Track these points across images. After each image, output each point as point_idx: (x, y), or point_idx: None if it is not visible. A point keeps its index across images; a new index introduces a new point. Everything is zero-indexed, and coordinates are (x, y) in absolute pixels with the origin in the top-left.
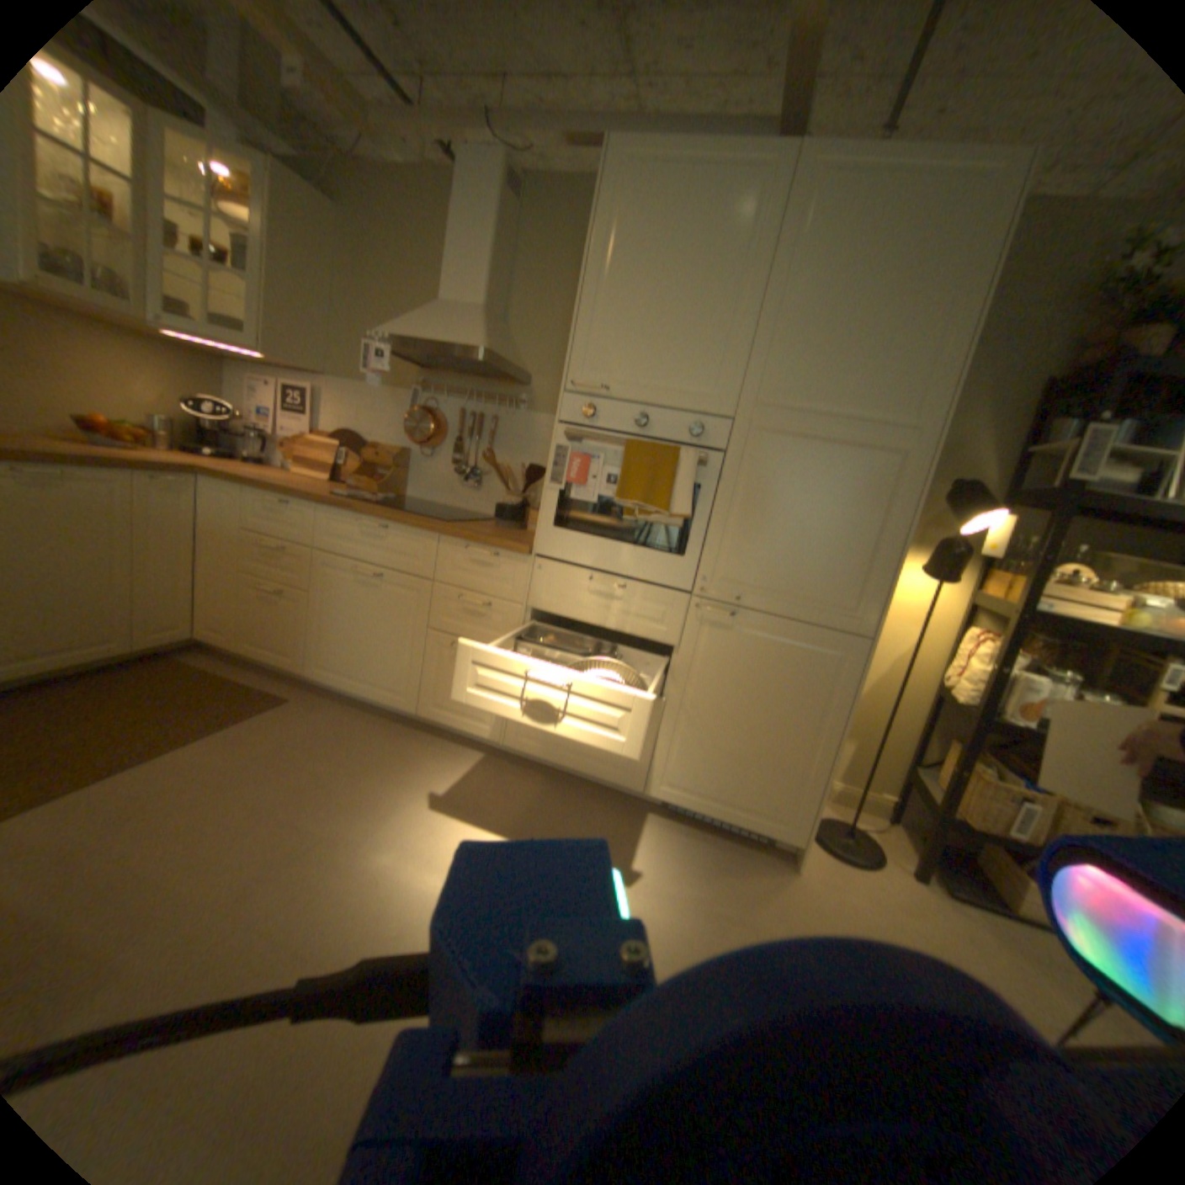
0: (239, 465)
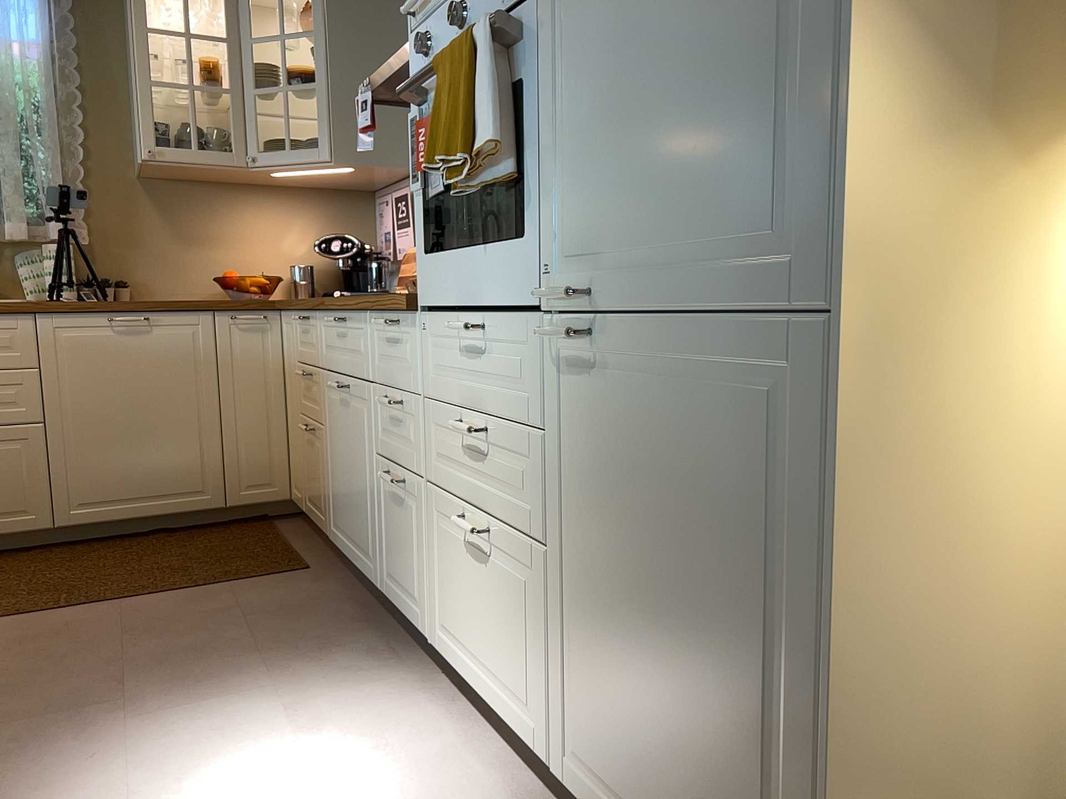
0: None
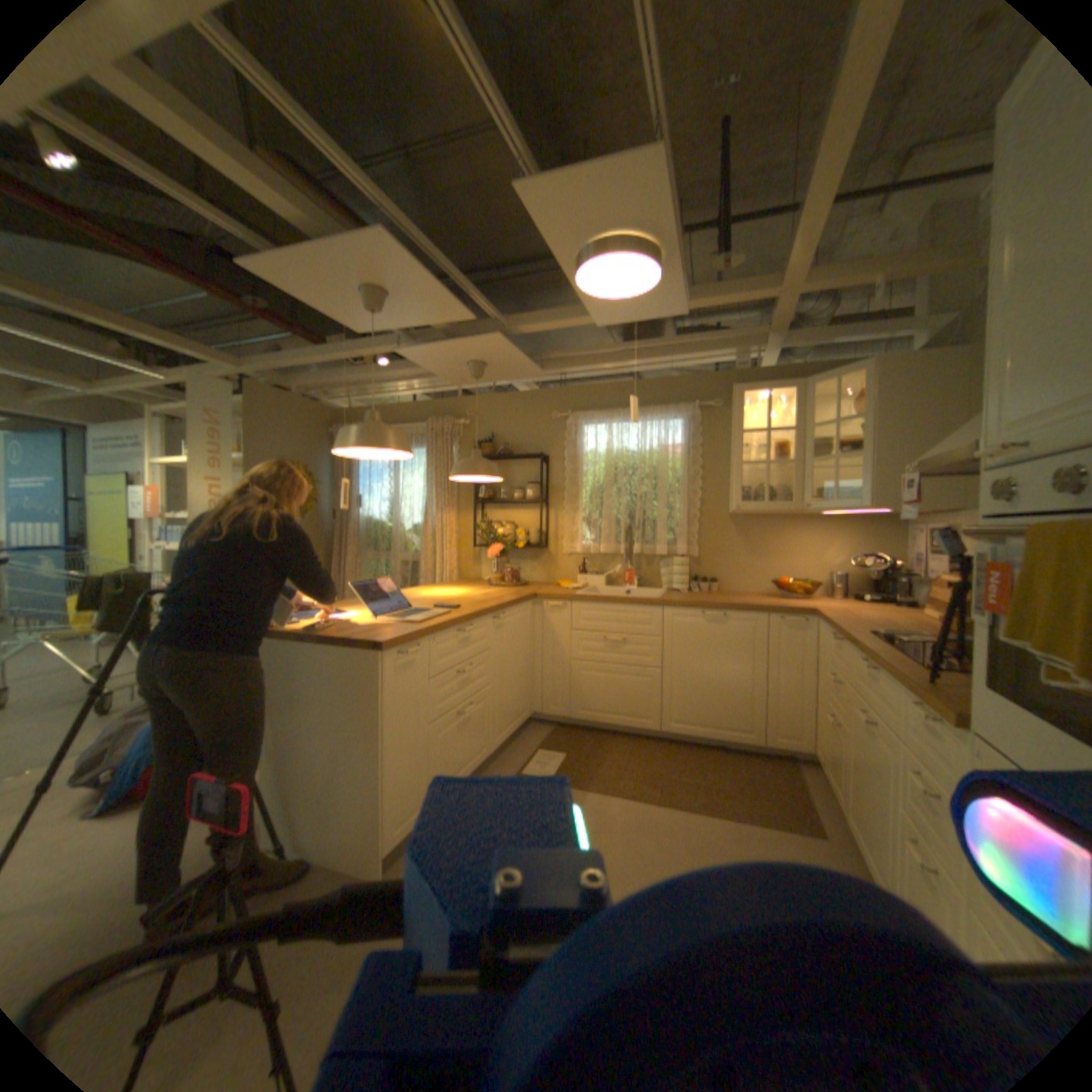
0: (891, 607)
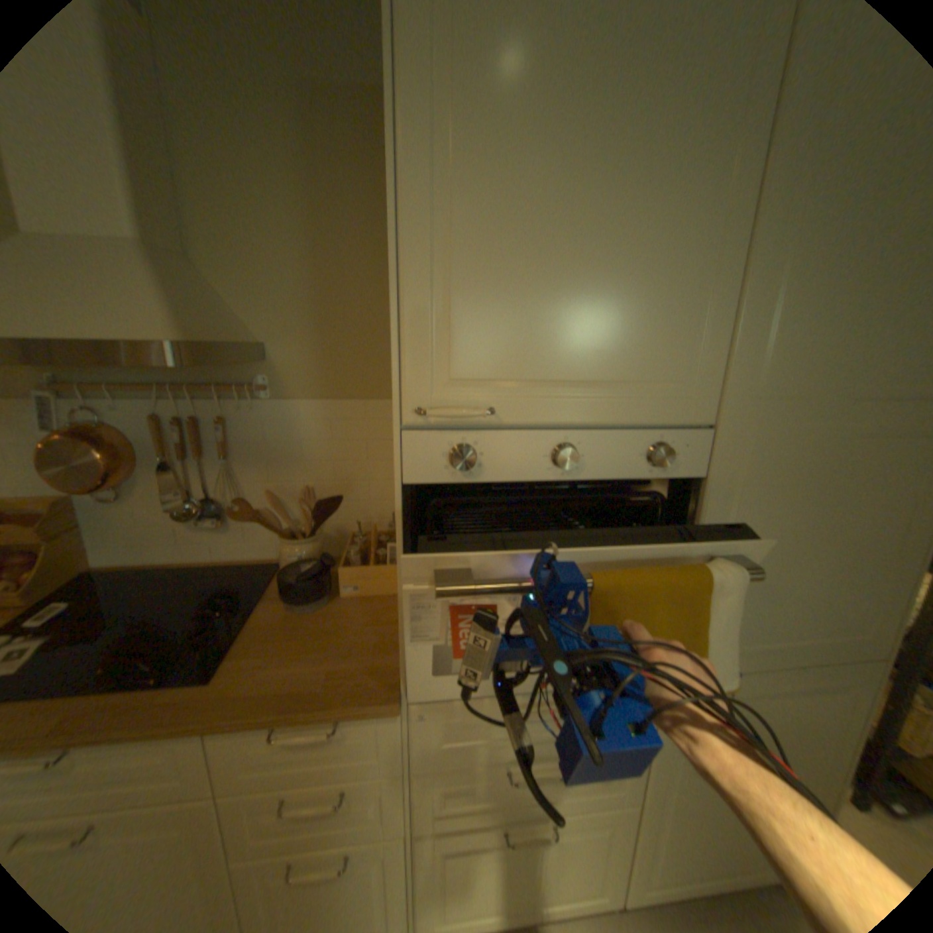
0: None
